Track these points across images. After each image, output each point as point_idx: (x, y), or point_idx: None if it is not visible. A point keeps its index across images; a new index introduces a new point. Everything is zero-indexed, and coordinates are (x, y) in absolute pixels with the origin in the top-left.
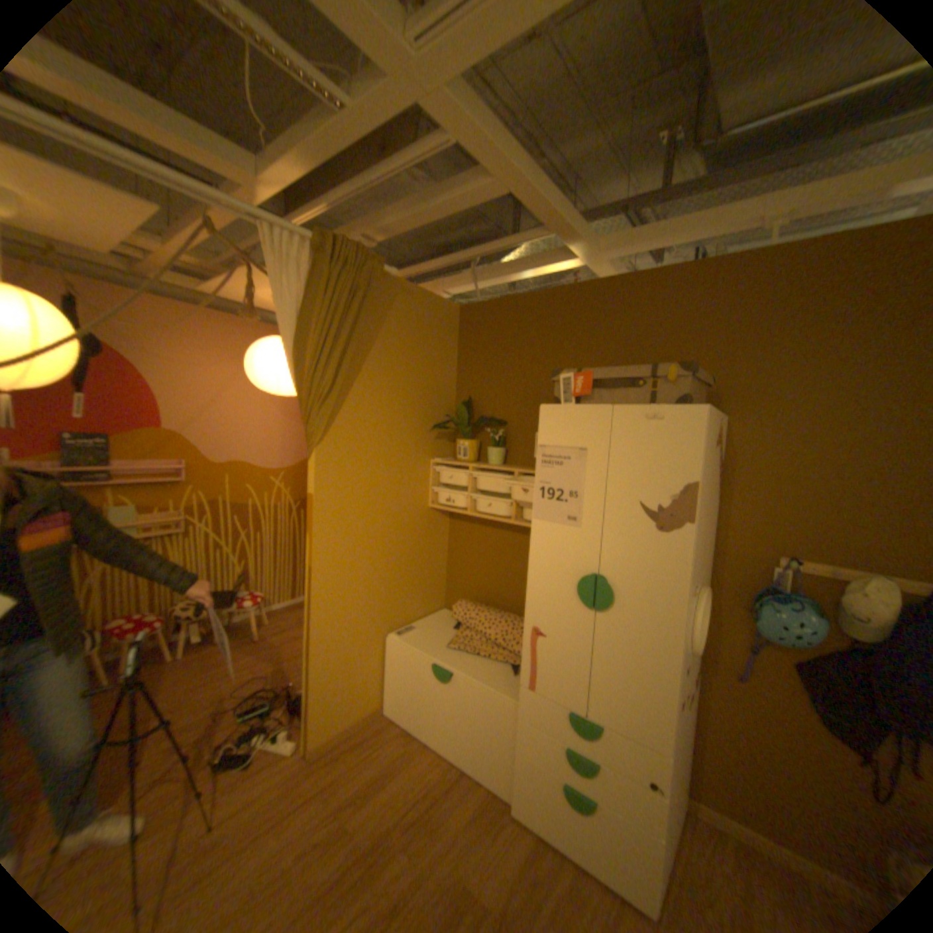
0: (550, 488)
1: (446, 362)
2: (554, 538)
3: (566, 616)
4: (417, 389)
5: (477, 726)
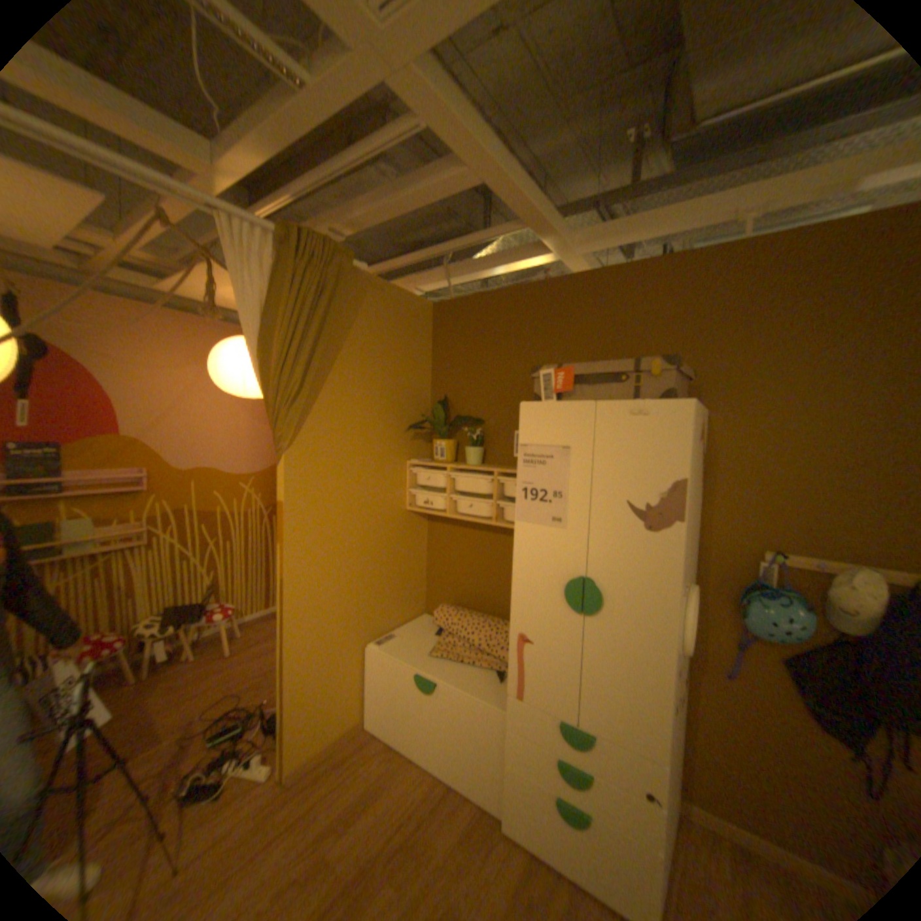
0: (533, 488)
1: (420, 361)
2: (539, 540)
3: (553, 622)
4: (391, 389)
5: (463, 738)
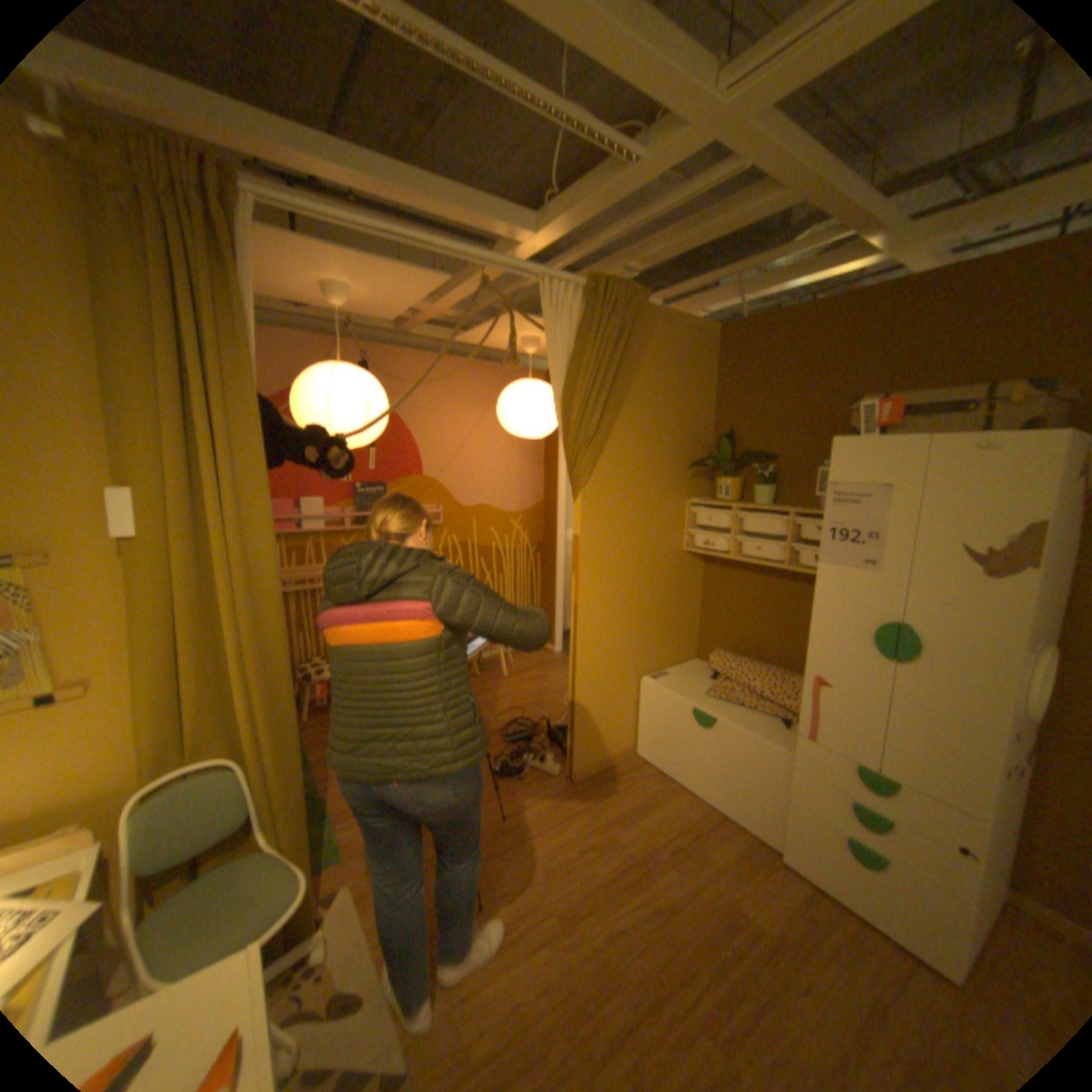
0: (843, 529)
1: (703, 391)
2: (846, 584)
3: (857, 667)
4: (673, 424)
5: (744, 774)
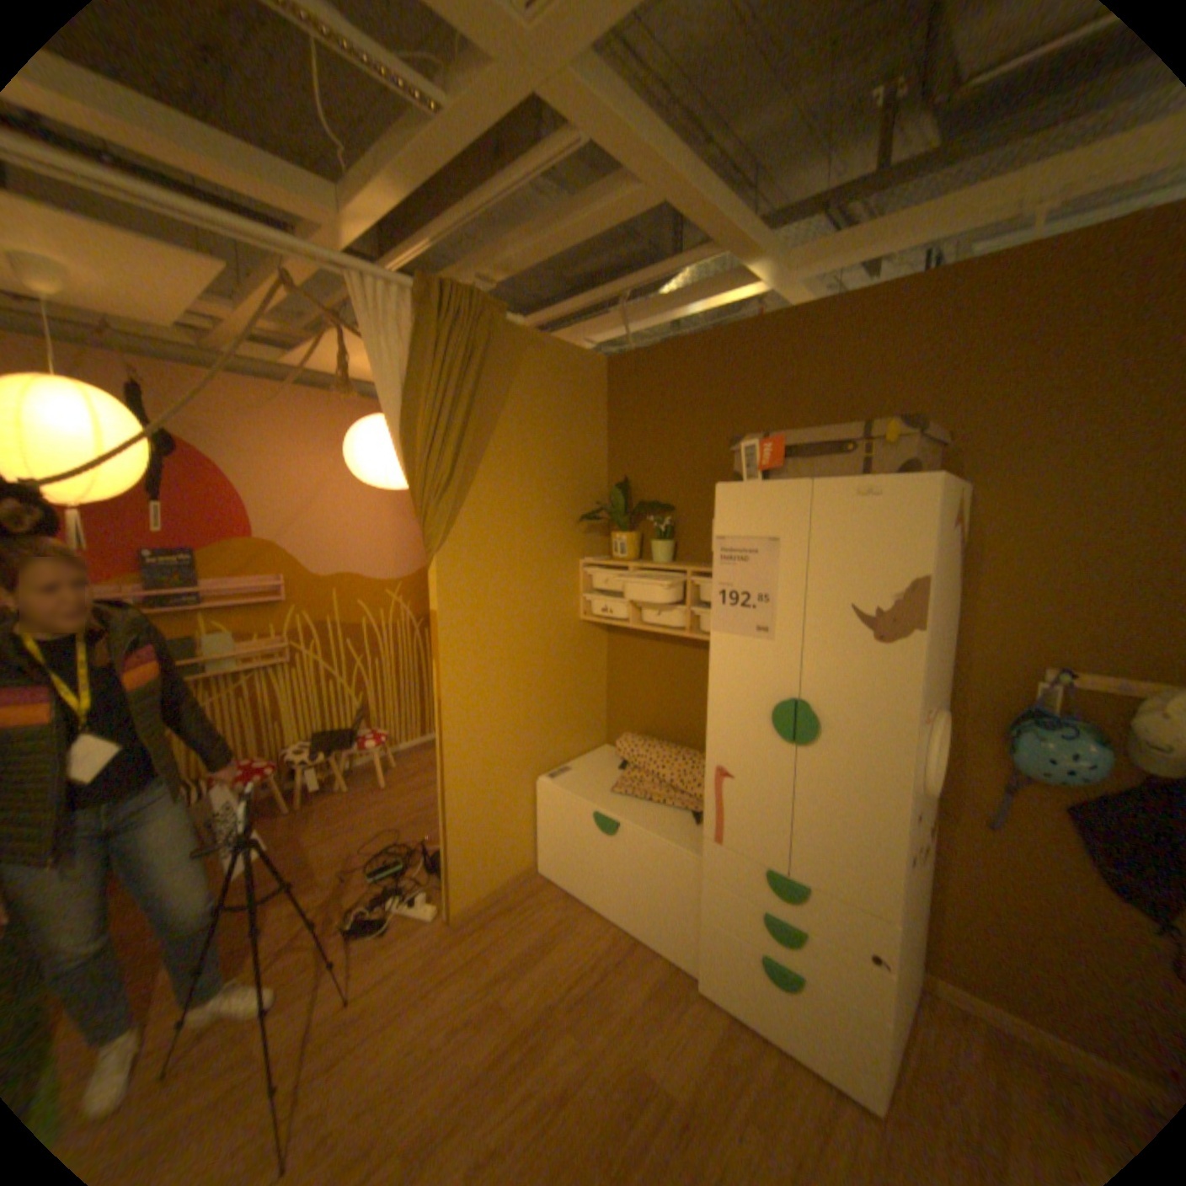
0: (733, 590)
1: (592, 433)
2: (740, 655)
3: (758, 753)
4: (557, 471)
5: (652, 886)
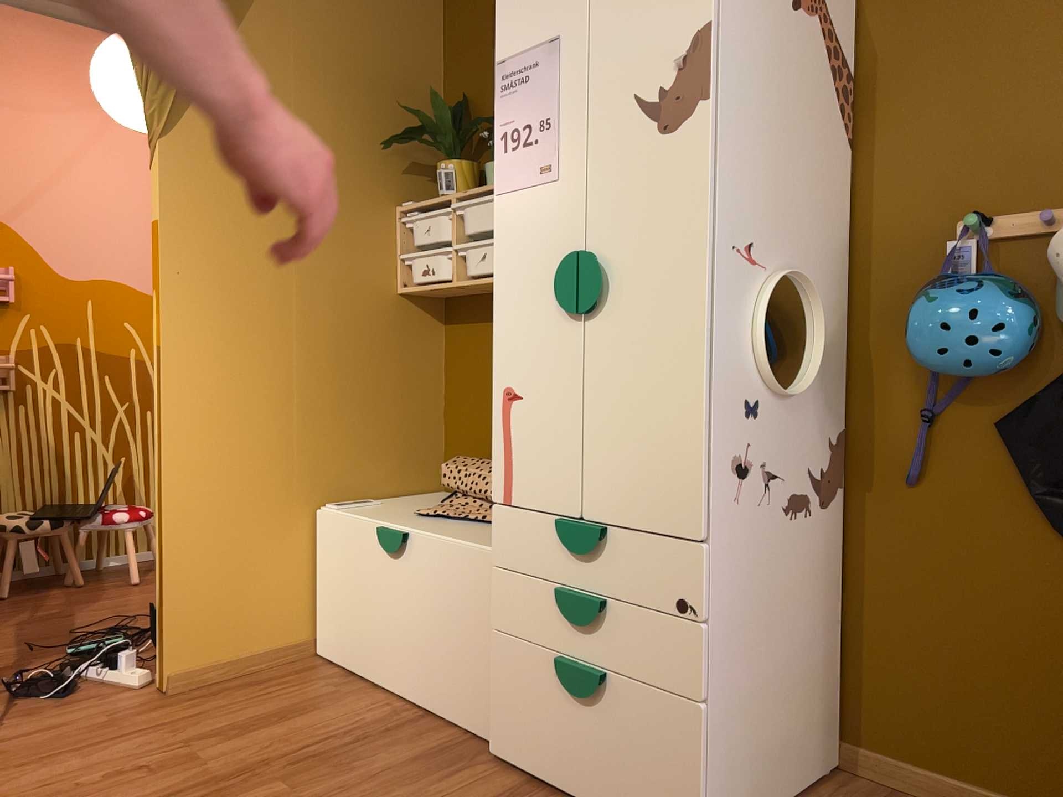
0: (515, 128)
1: (421, 38)
2: (526, 215)
3: (546, 347)
4: (361, 75)
5: (443, 616)
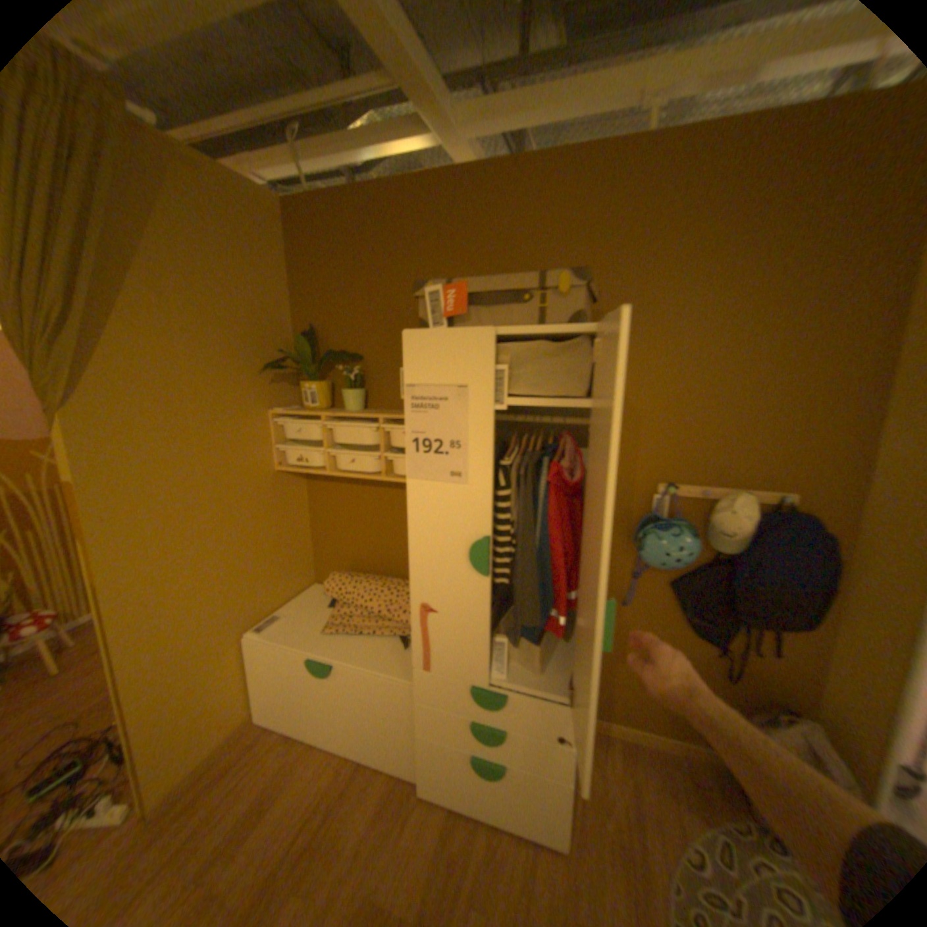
0: (426, 438)
1: (271, 278)
2: (437, 500)
3: (457, 587)
4: (231, 315)
5: (368, 715)
